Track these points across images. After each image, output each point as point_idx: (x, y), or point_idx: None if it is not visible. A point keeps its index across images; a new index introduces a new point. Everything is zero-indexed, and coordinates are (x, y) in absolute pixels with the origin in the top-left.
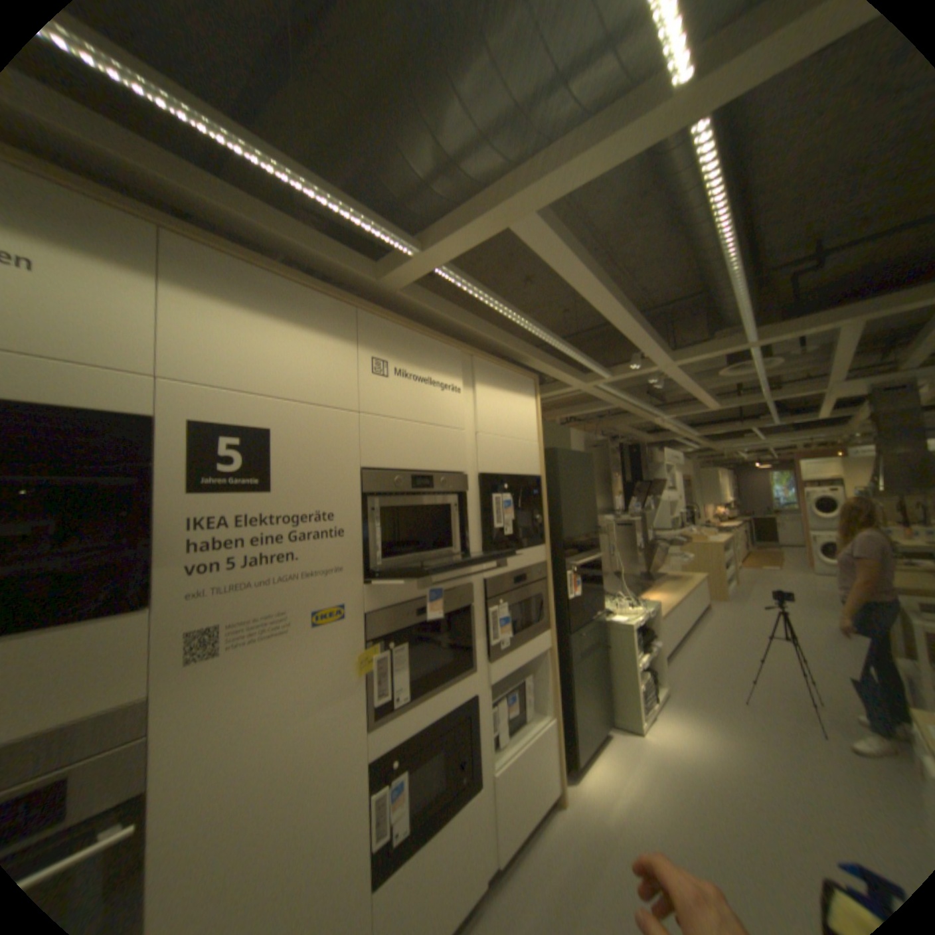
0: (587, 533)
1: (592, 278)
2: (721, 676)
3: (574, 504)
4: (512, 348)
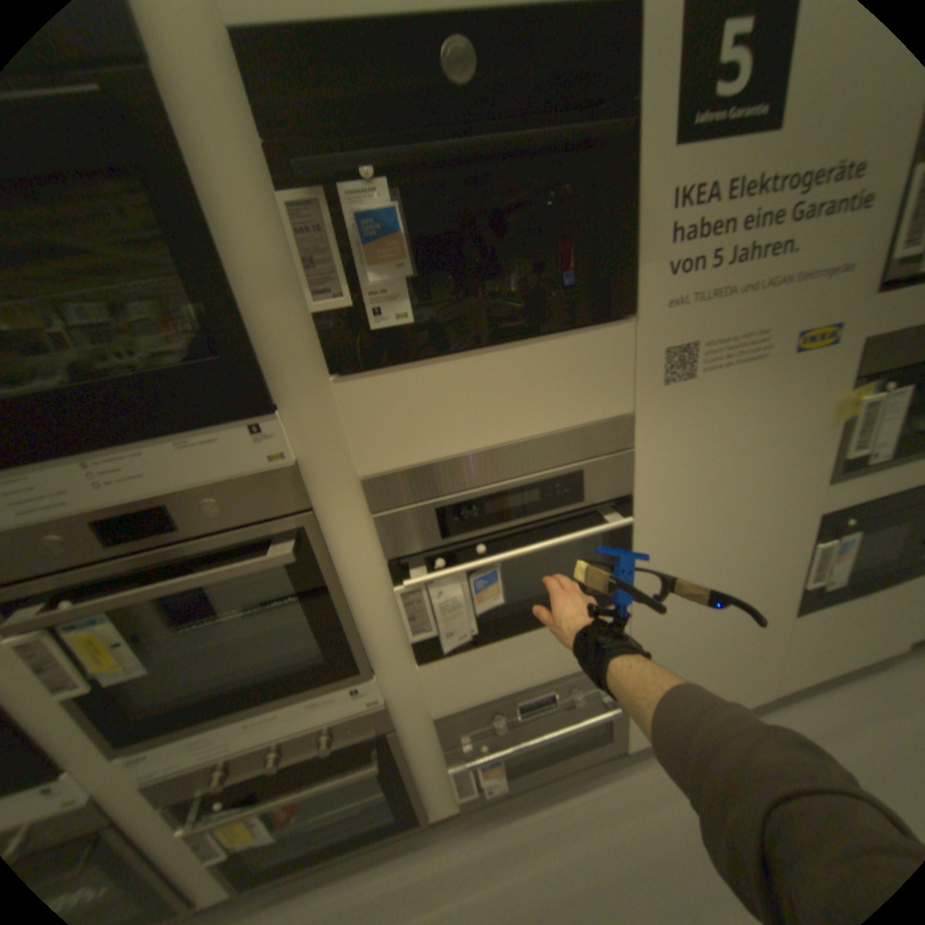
0: None
1: None
2: None
3: None
4: None
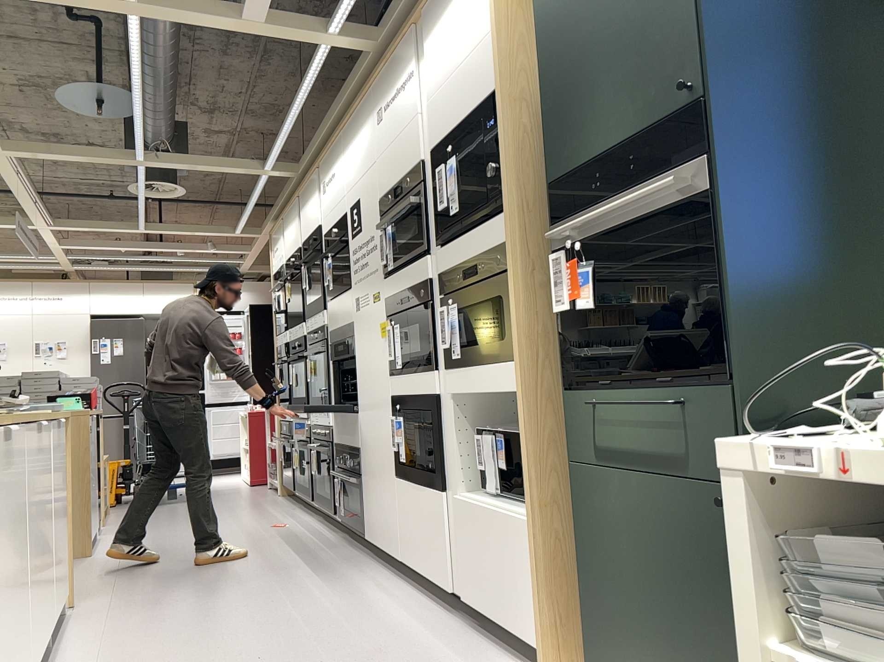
0: (659, 127)
1: None
2: None
3: (587, 78)
4: None
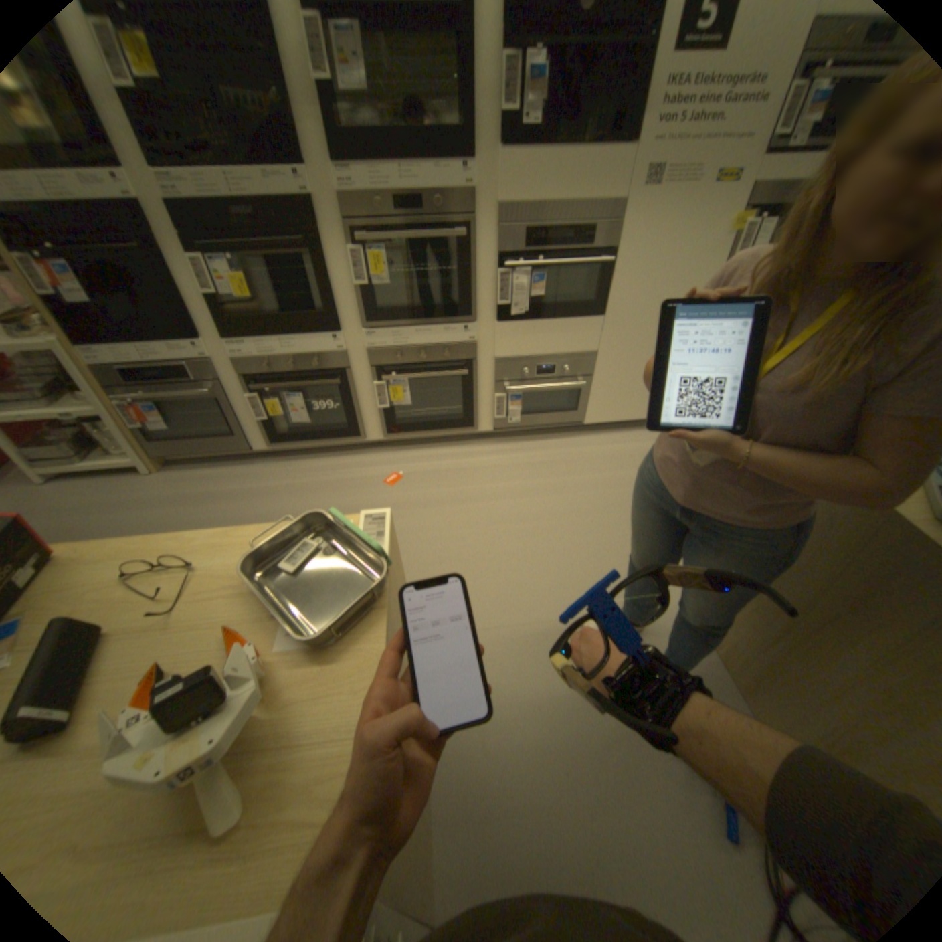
0: None
1: None
2: None
3: None
4: None
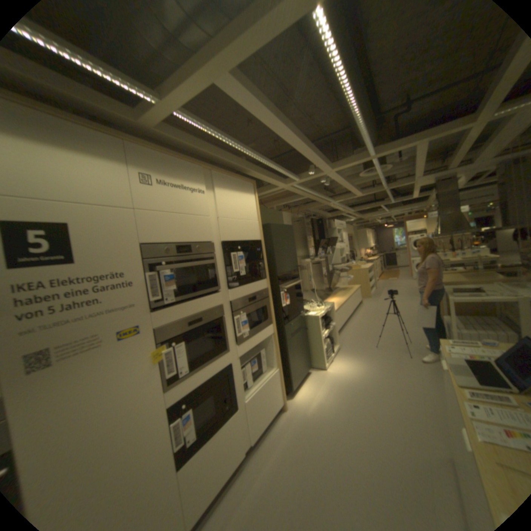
0: (291, 270)
1: (274, 118)
2: (365, 335)
3: (283, 254)
4: (237, 164)
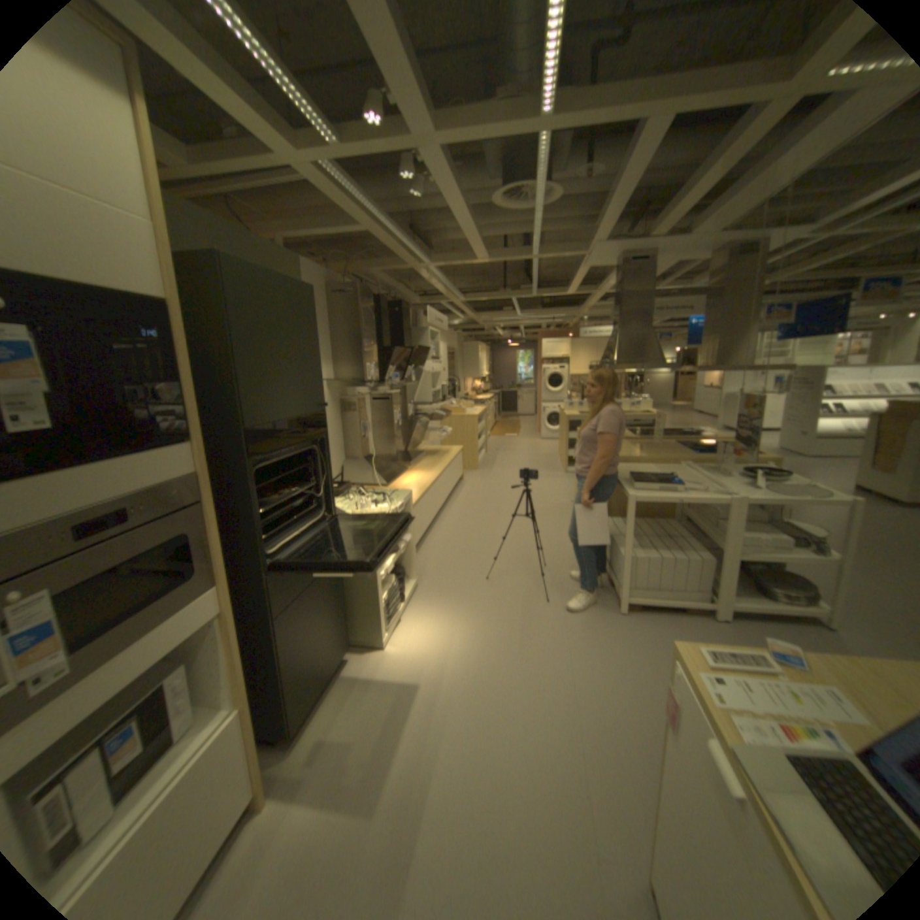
0: (303, 414)
1: None
2: (466, 550)
3: (272, 366)
4: None
